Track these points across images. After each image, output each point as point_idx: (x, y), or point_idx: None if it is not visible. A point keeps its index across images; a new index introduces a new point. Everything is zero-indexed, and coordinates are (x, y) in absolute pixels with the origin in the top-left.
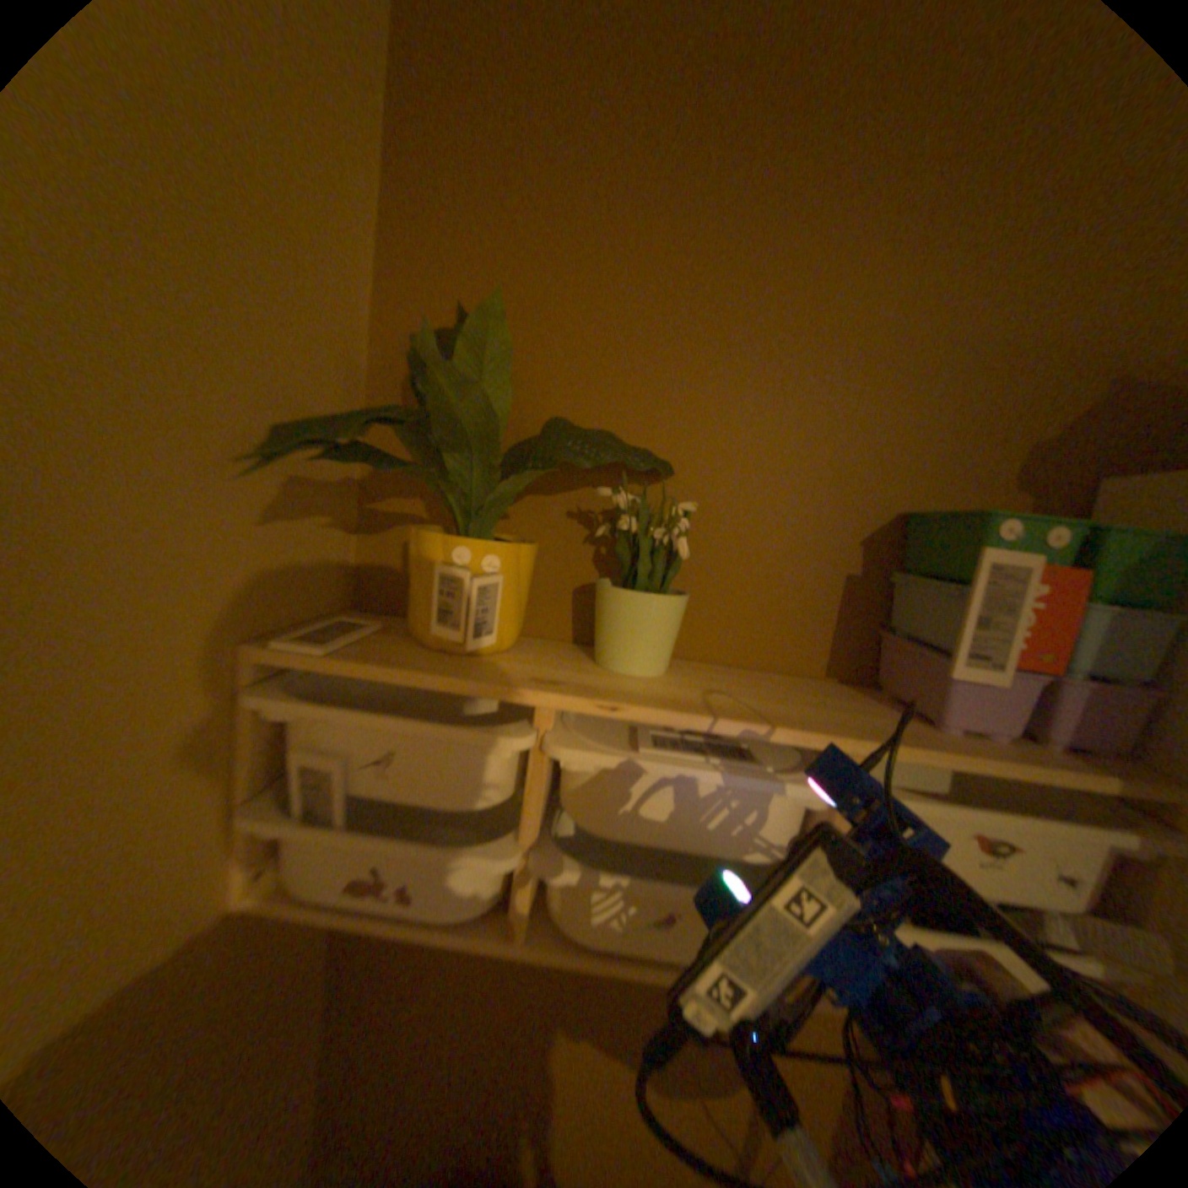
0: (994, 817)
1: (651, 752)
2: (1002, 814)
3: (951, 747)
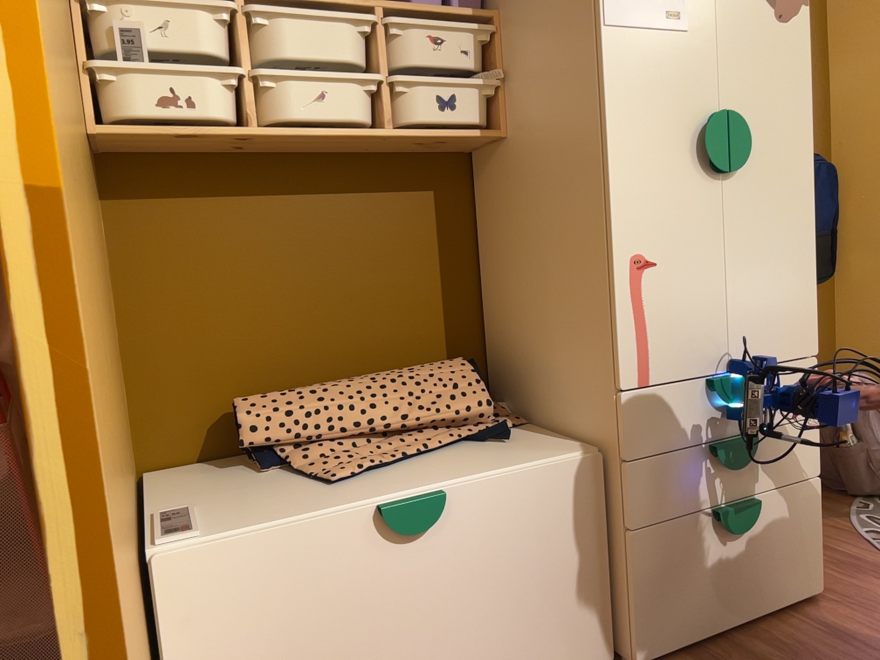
0: (431, 25)
1: (292, 12)
2: (432, 20)
3: (411, 3)
